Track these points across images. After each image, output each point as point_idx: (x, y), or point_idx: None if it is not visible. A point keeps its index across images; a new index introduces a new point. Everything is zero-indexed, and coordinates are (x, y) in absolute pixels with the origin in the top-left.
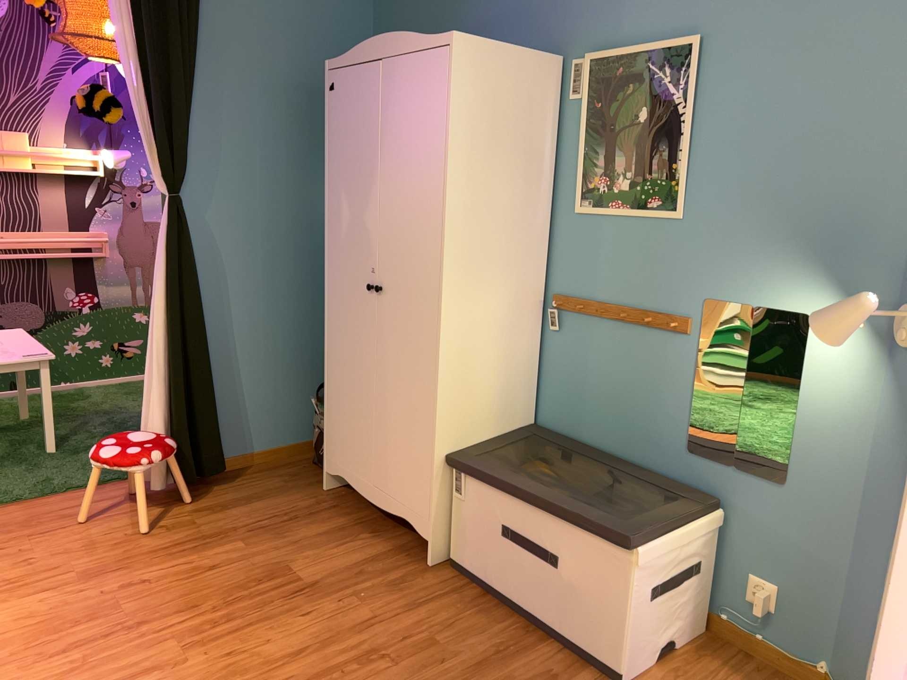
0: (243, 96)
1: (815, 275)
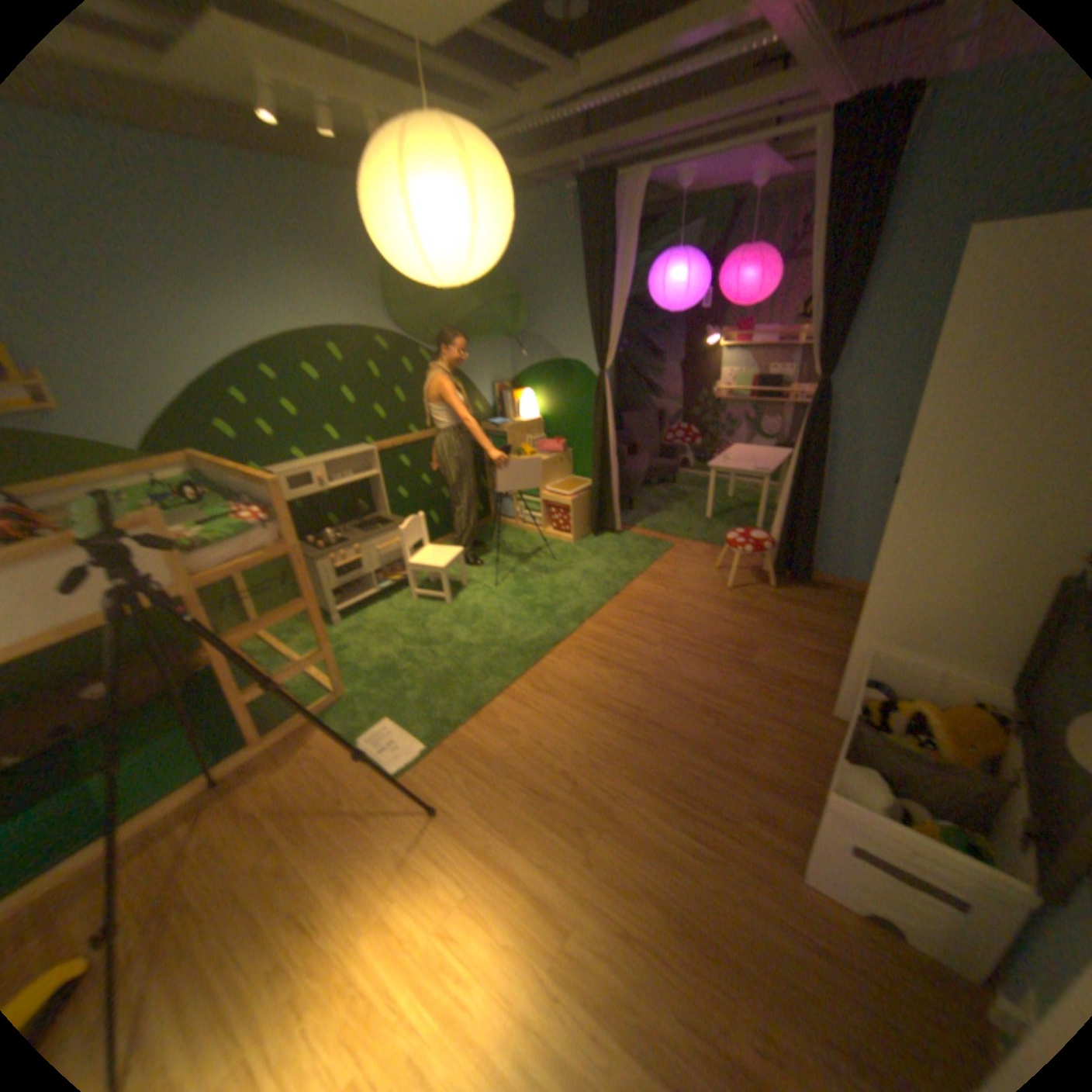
0: (923, 286)
1: None
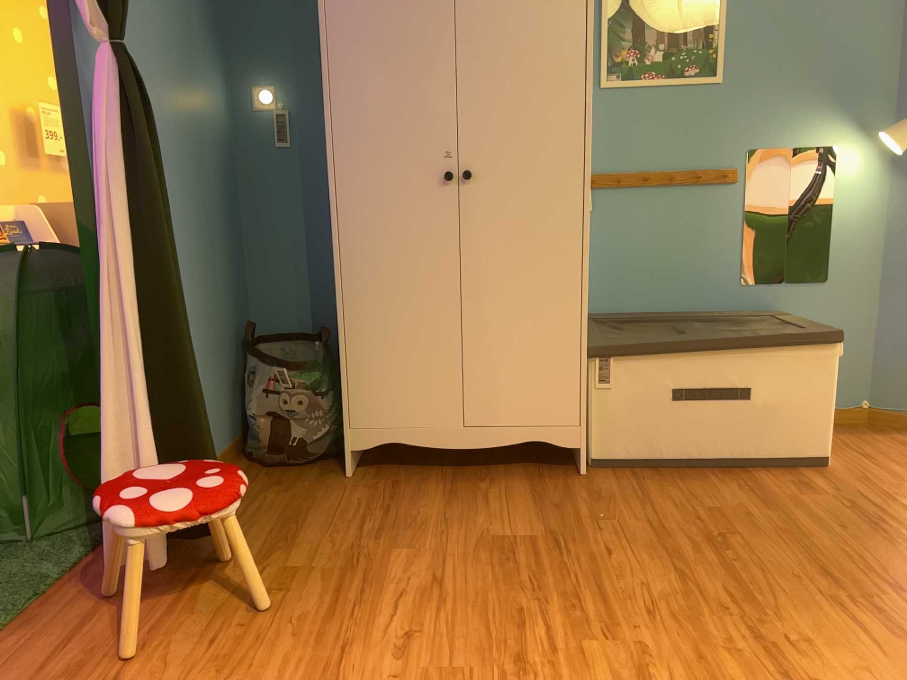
0: None
1: (837, 115)
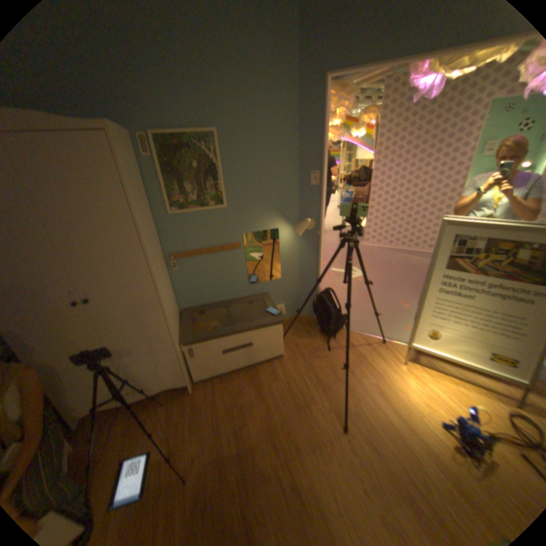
0: None
1: (276, 216)
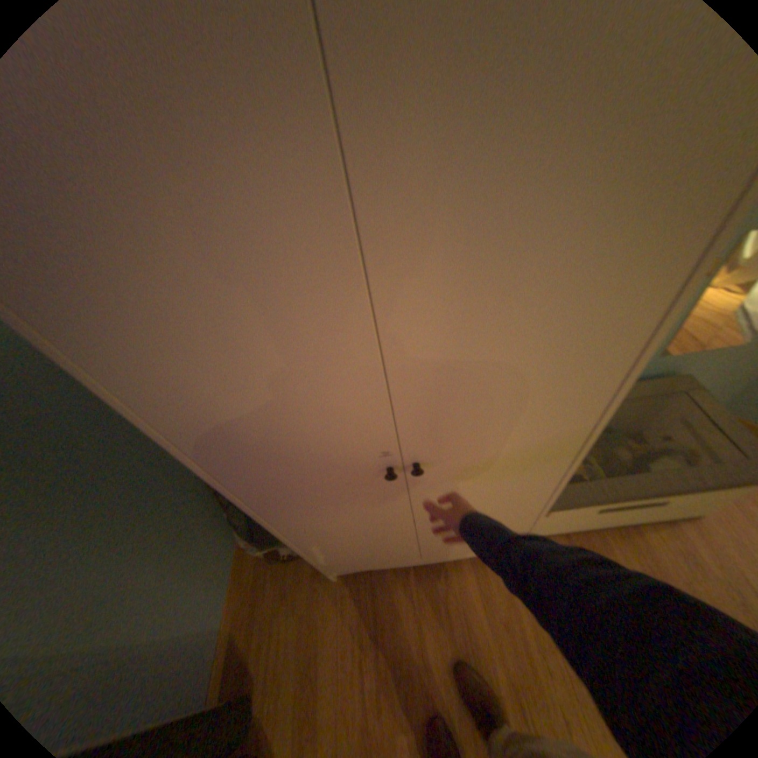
0: None
1: None
